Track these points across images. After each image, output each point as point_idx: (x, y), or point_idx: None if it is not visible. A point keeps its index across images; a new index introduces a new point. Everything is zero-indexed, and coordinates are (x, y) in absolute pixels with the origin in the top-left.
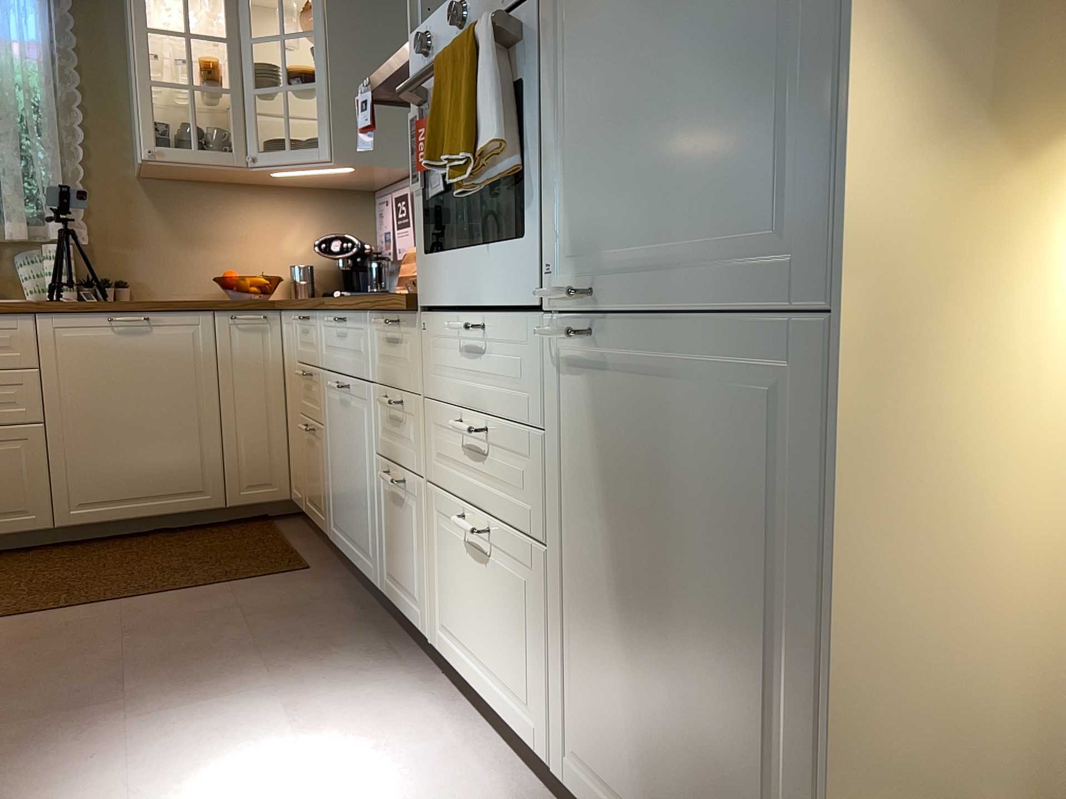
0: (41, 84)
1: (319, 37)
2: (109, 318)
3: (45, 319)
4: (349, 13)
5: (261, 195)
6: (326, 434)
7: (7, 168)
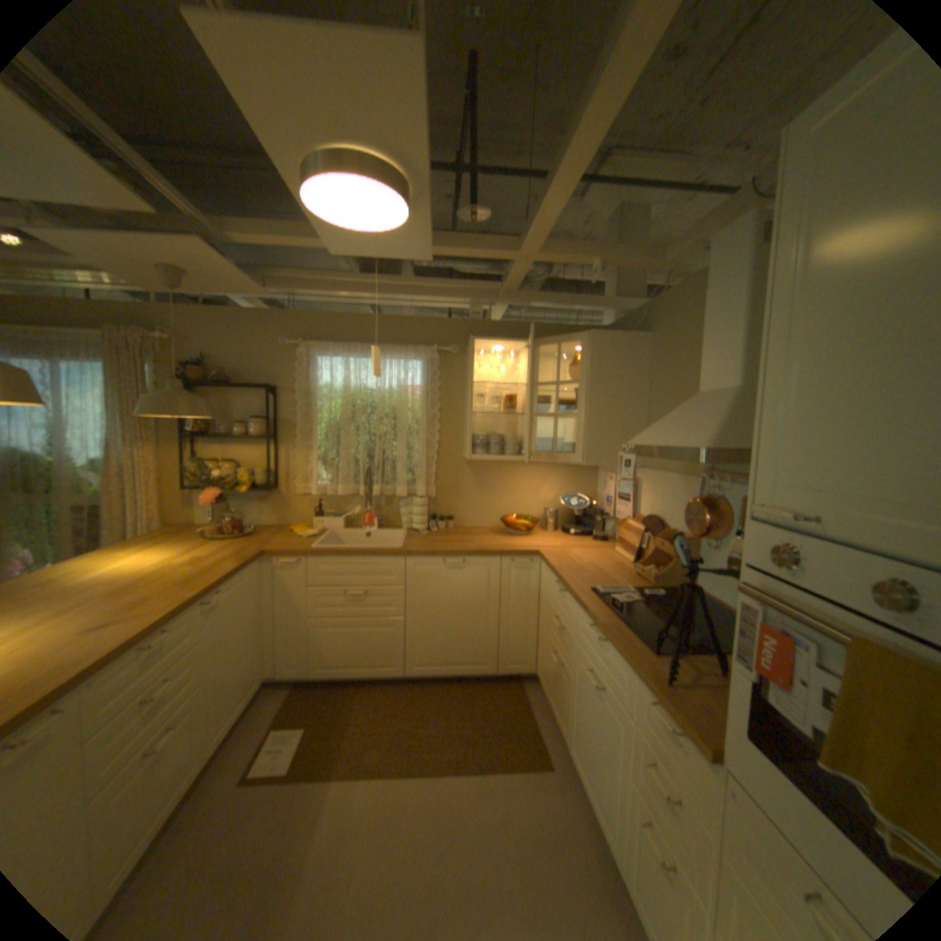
0: (420, 410)
1: (582, 385)
2: (444, 559)
3: (411, 559)
4: (604, 368)
5: (530, 465)
6: (575, 685)
7: (400, 457)
